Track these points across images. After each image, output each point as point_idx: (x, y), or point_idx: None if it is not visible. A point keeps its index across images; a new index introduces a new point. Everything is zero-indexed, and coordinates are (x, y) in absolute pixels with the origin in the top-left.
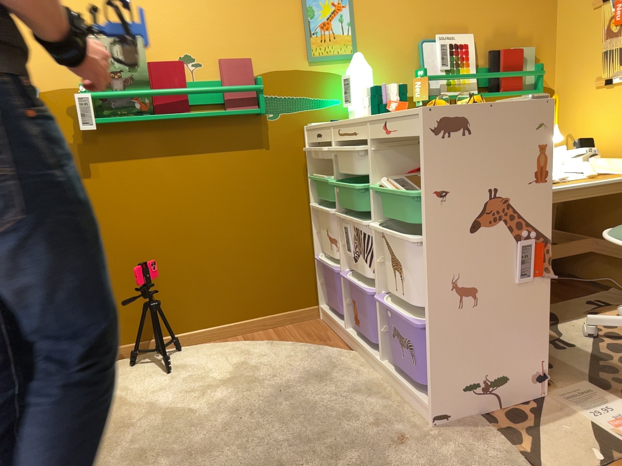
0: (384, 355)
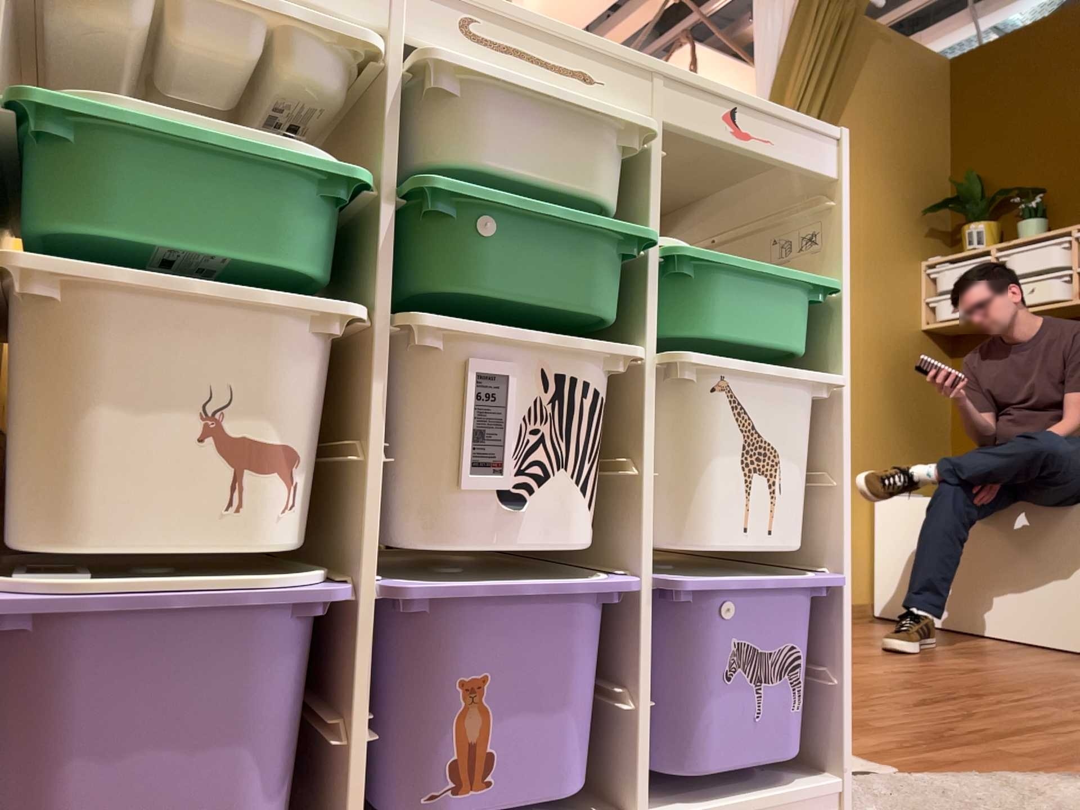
0: (642, 783)
